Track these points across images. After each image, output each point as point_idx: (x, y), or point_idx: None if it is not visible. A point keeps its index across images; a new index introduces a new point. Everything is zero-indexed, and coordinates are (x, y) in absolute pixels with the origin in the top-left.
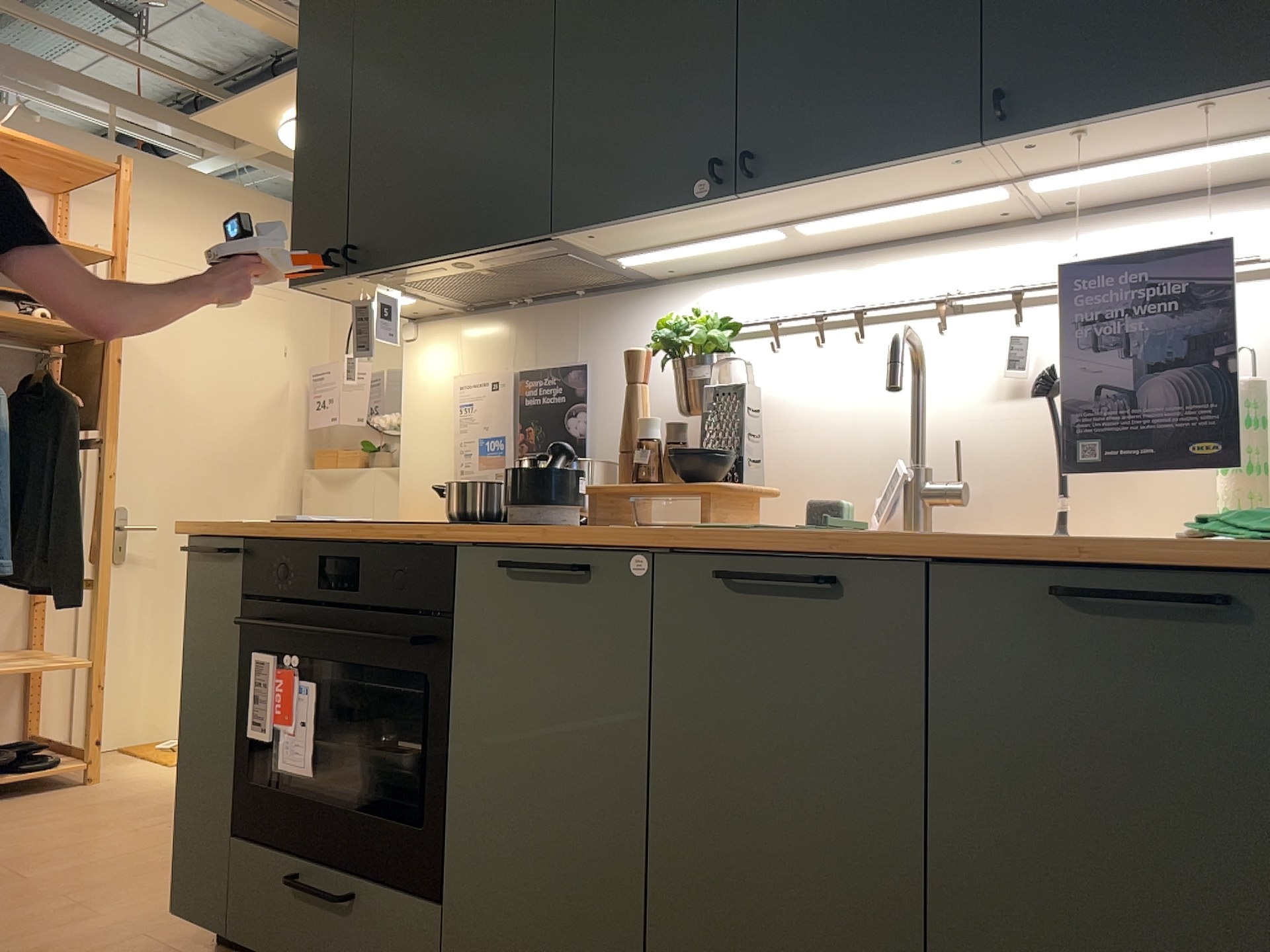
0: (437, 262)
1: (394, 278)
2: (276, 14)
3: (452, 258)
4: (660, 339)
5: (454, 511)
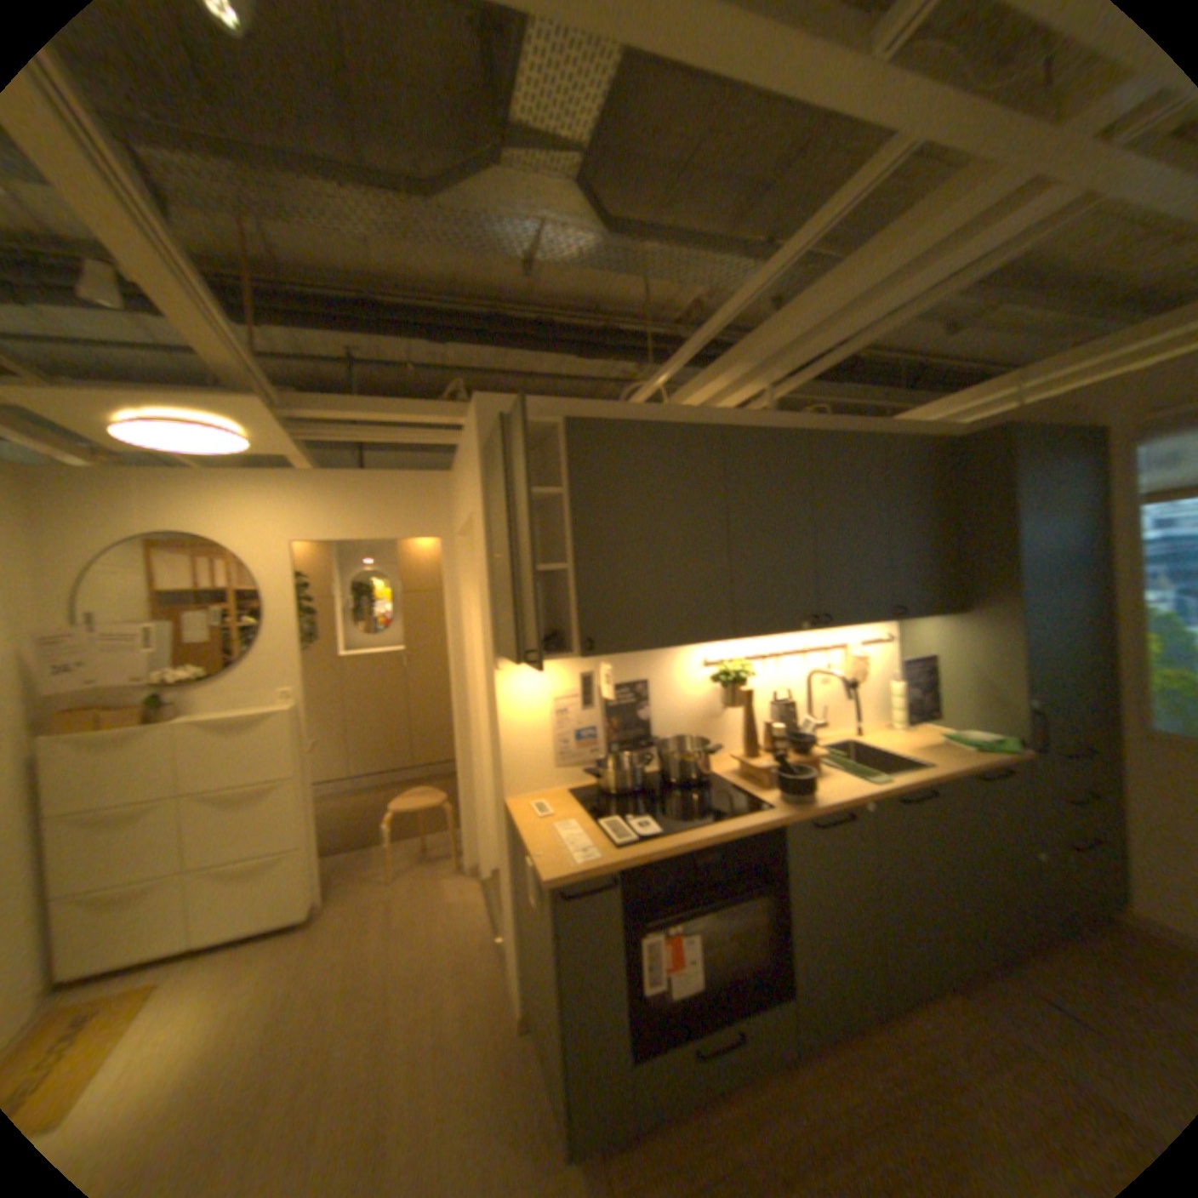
0: (648, 649)
1: (601, 654)
2: (233, 344)
3: (661, 647)
4: (730, 676)
5: (624, 787)
